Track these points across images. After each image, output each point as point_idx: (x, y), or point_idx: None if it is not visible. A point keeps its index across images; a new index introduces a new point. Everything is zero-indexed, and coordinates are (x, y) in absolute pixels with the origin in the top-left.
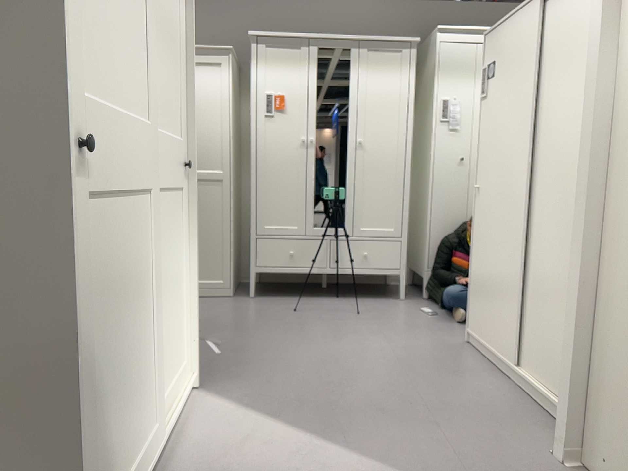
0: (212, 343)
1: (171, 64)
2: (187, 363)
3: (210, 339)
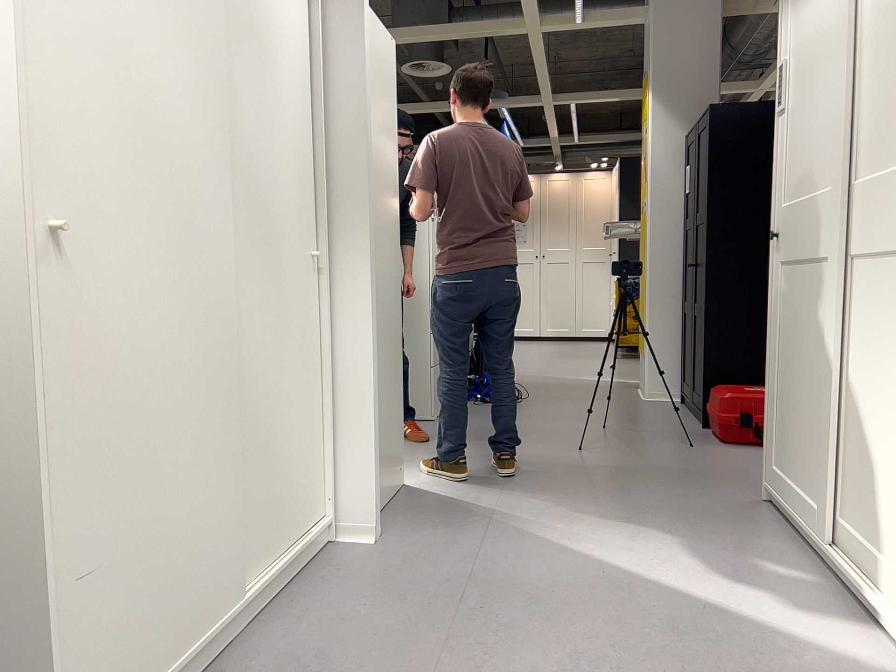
0: None
1: None
2: None
3: None
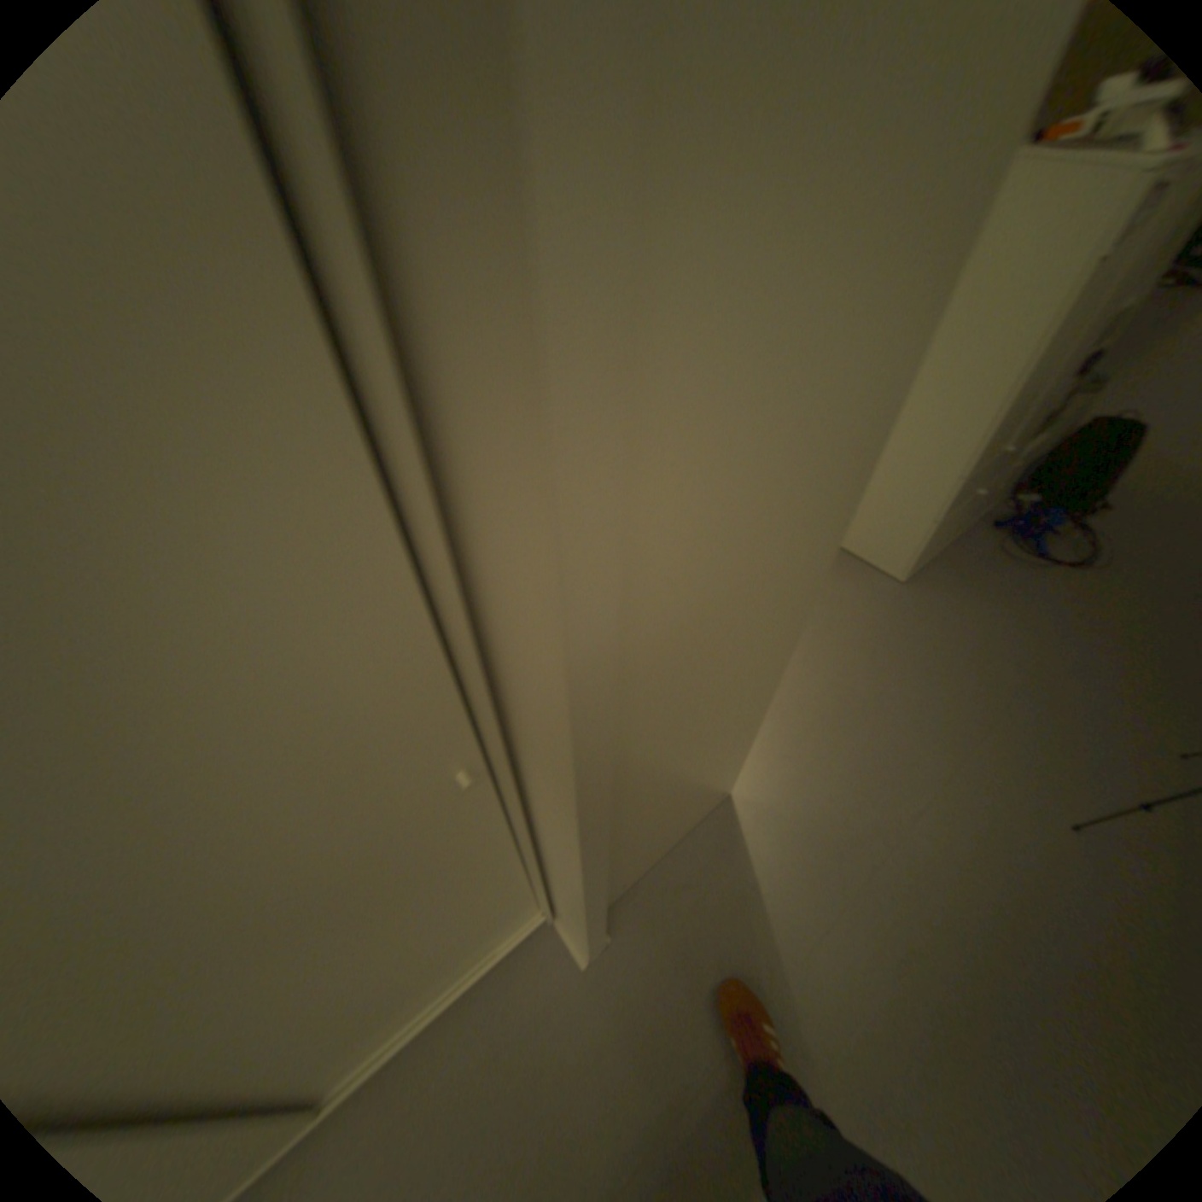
0: None
1: None
2: None
3: None
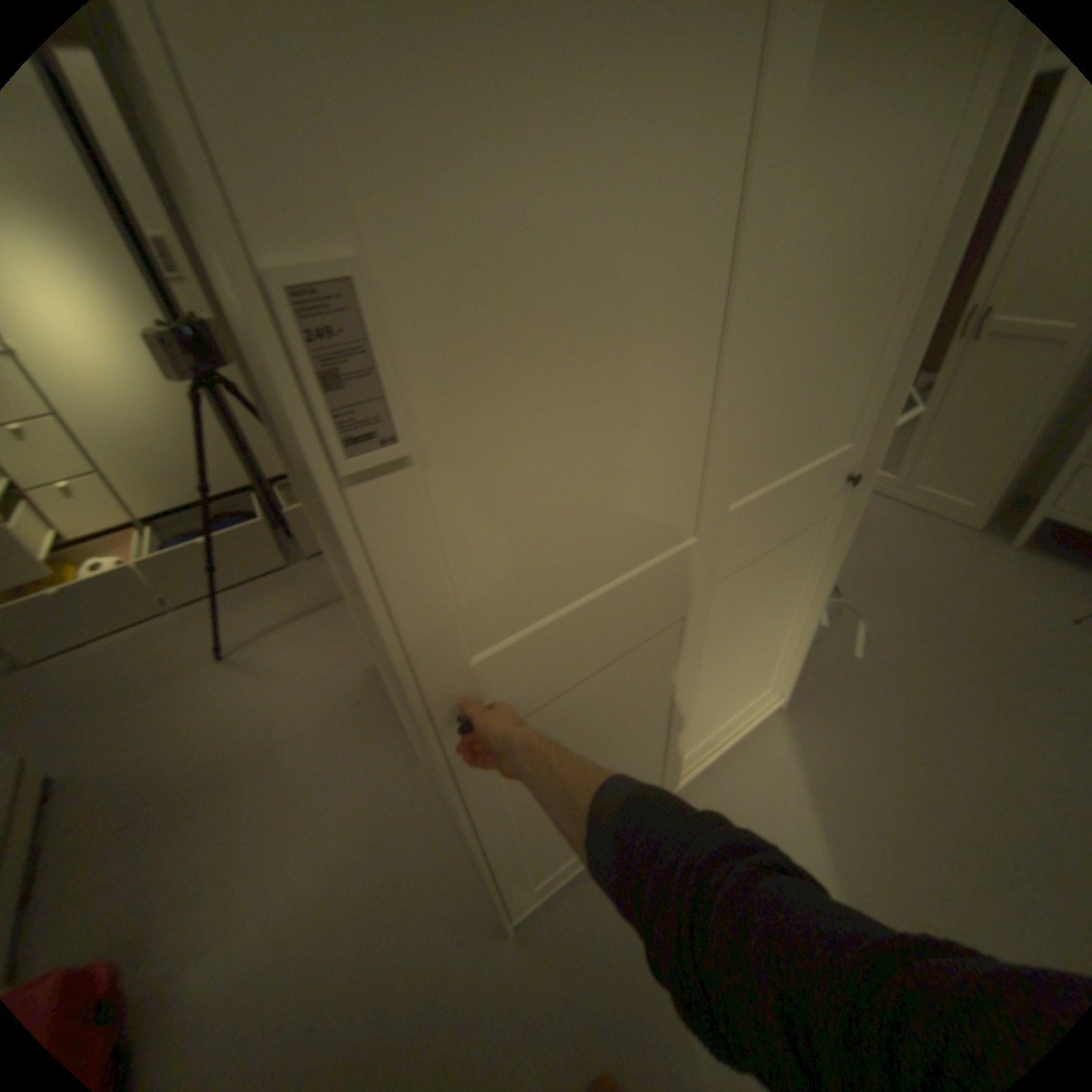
0: (872, 626)
1: (867, 321)
2: (780, 685)
3: (875, 615)
